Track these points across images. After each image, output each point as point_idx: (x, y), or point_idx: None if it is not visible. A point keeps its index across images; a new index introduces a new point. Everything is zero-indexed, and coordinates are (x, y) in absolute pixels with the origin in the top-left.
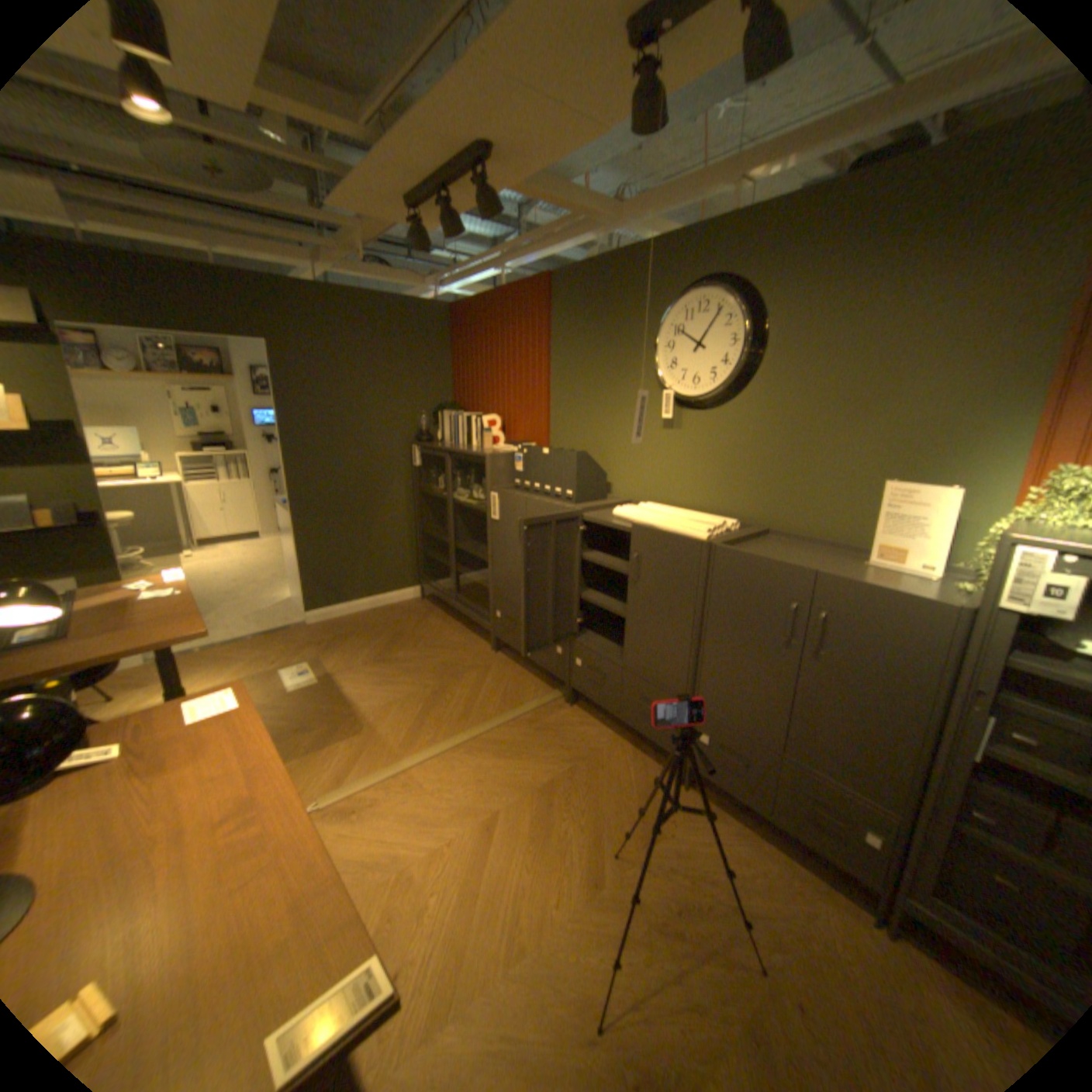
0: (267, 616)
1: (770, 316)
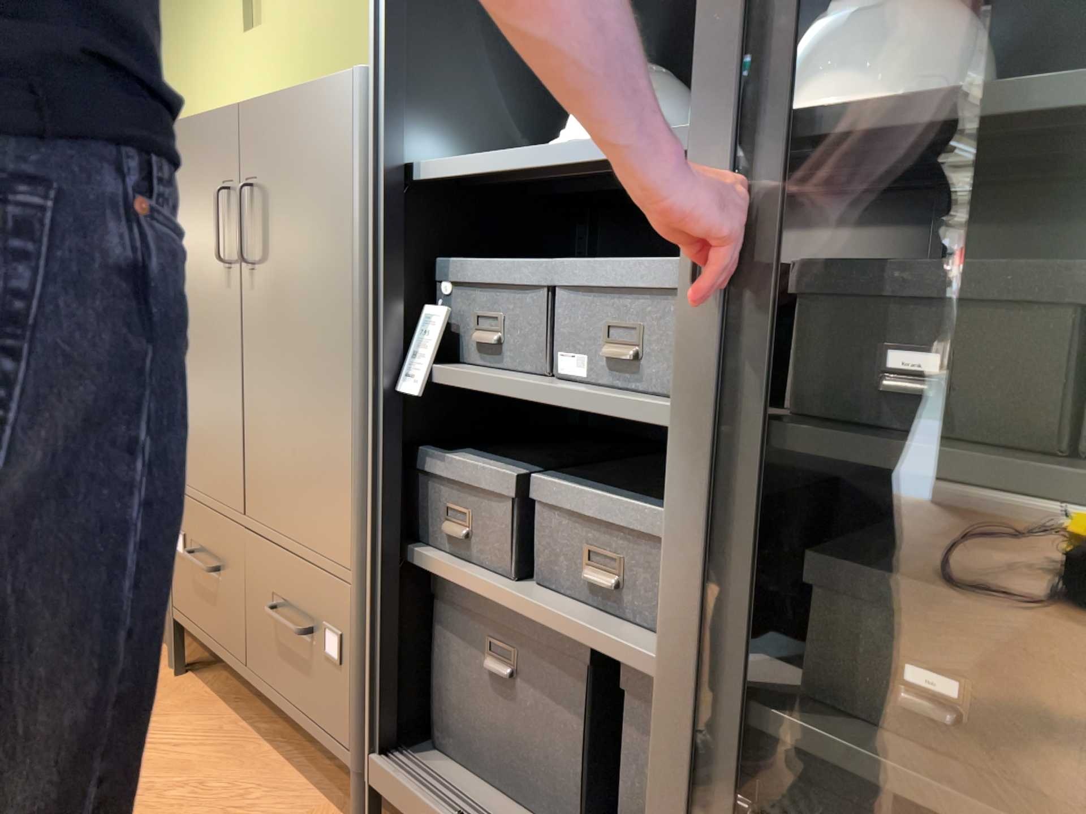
0: None
1: None
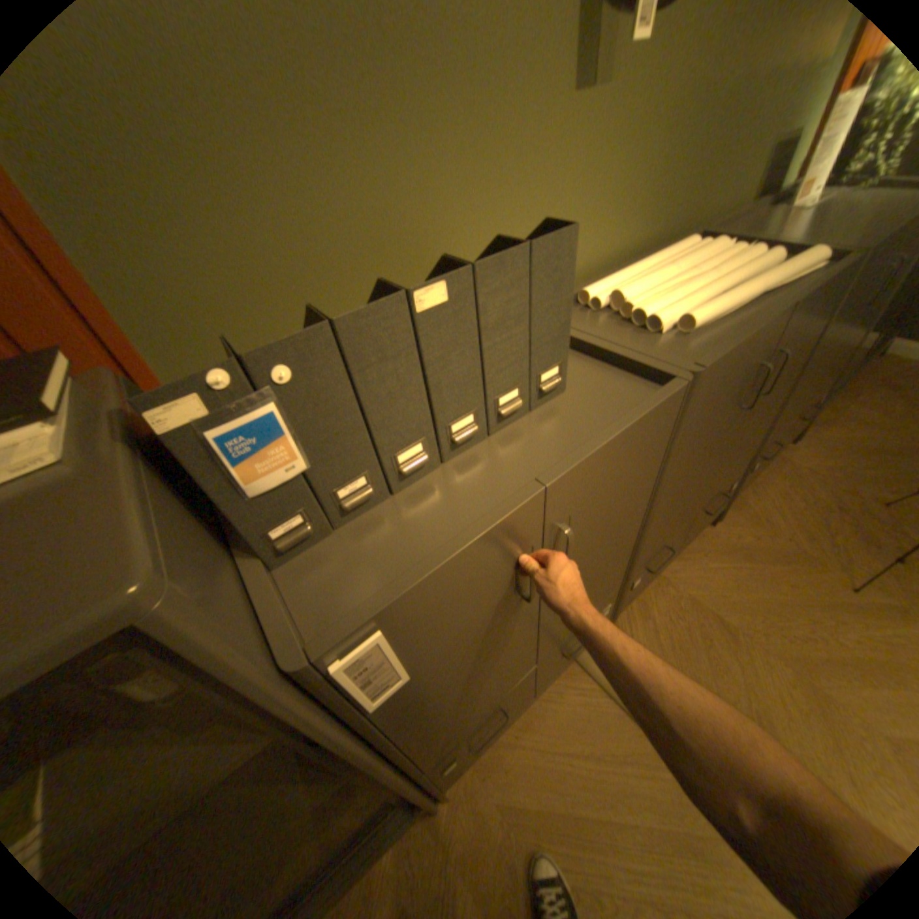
0: None
1: None
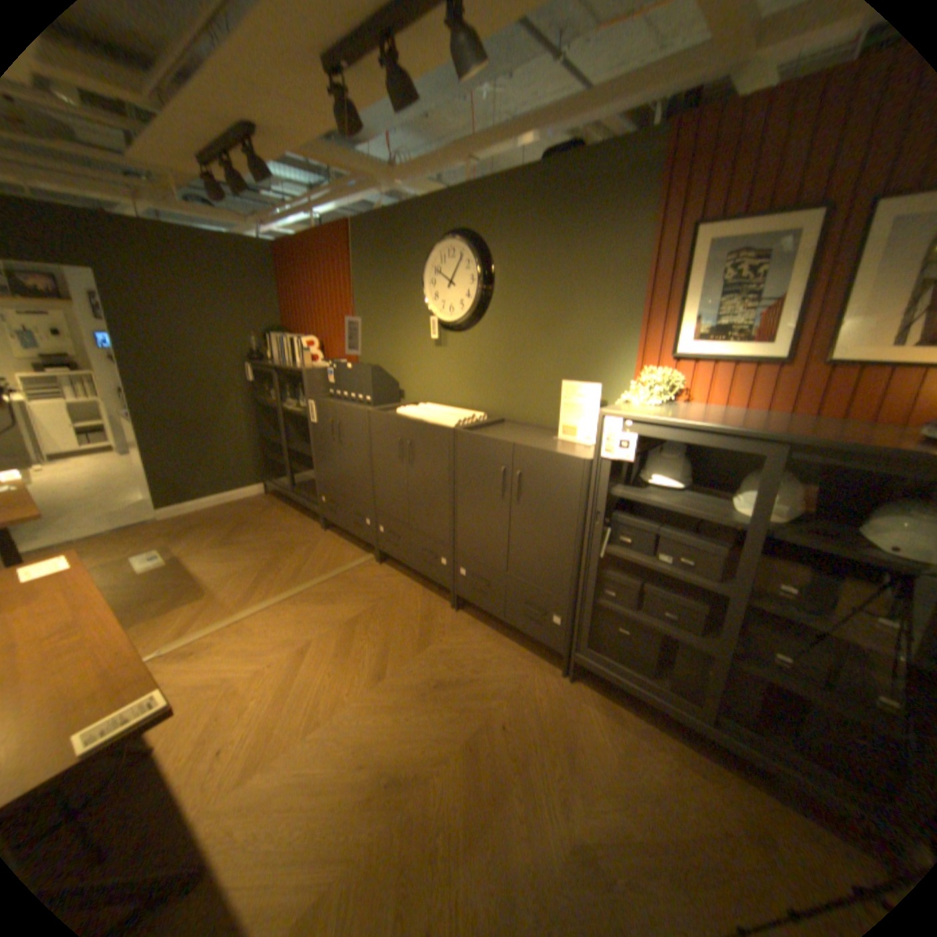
0: (117, 515)
1: (495, 262)
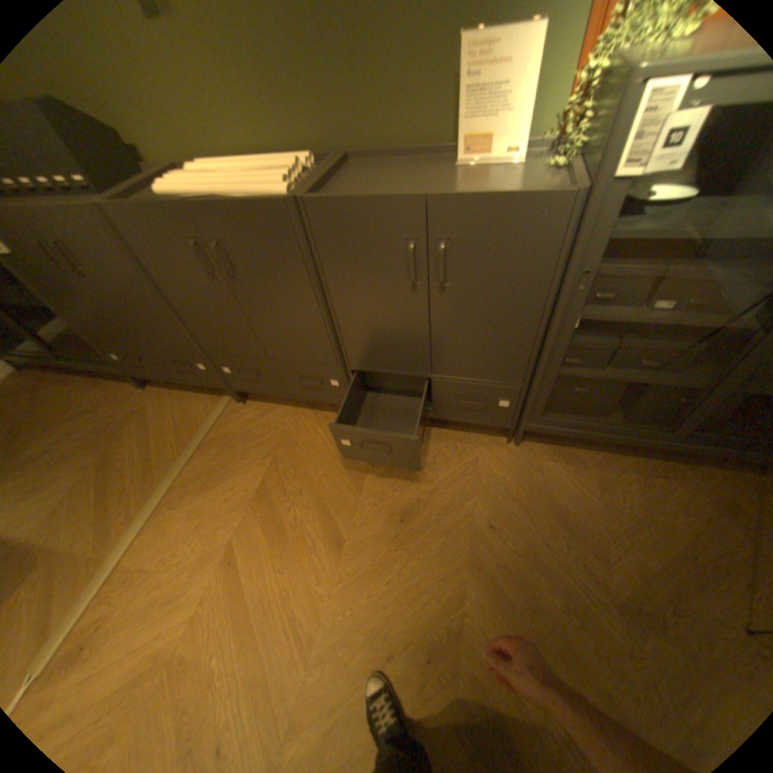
0: None
1: None
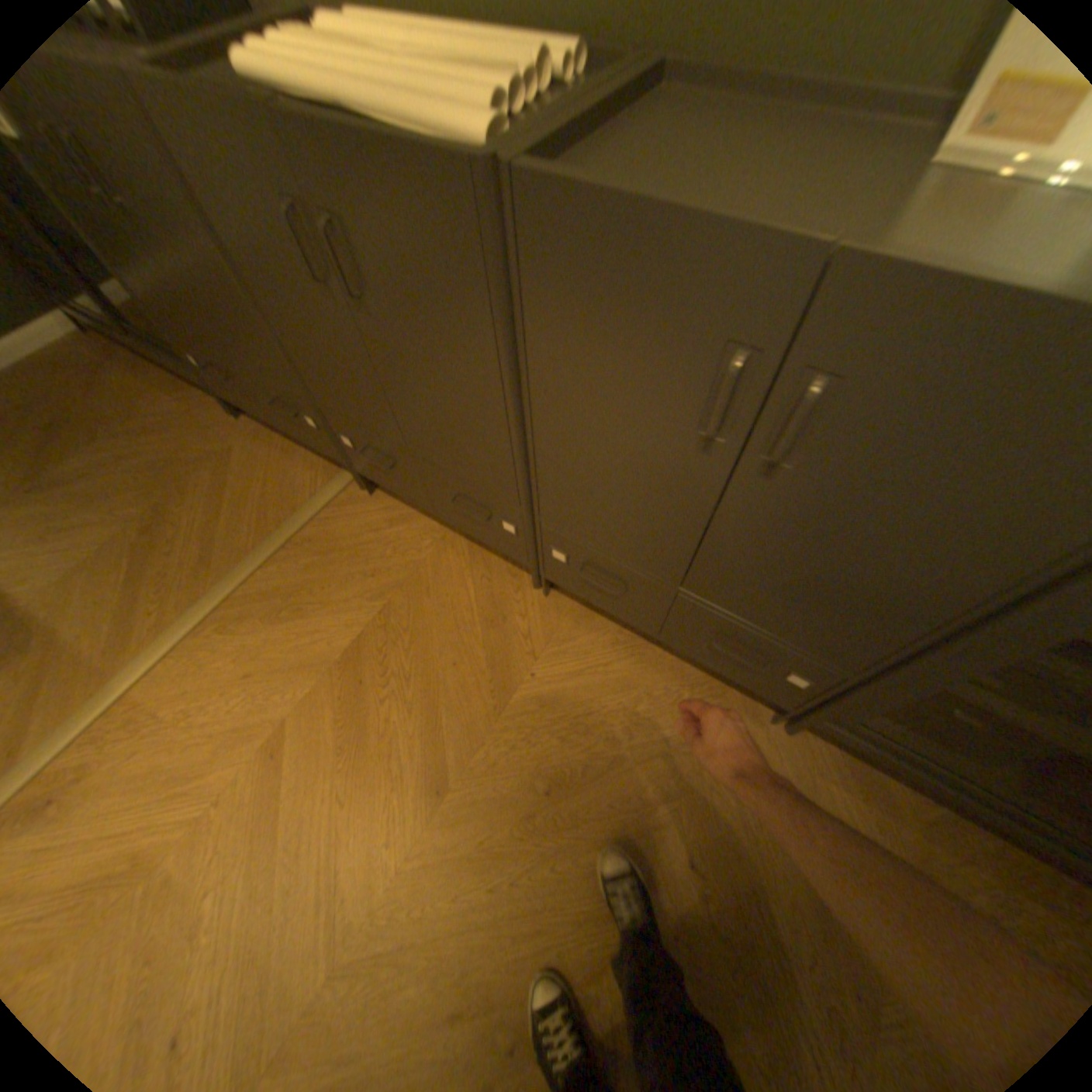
0: None
1: None
